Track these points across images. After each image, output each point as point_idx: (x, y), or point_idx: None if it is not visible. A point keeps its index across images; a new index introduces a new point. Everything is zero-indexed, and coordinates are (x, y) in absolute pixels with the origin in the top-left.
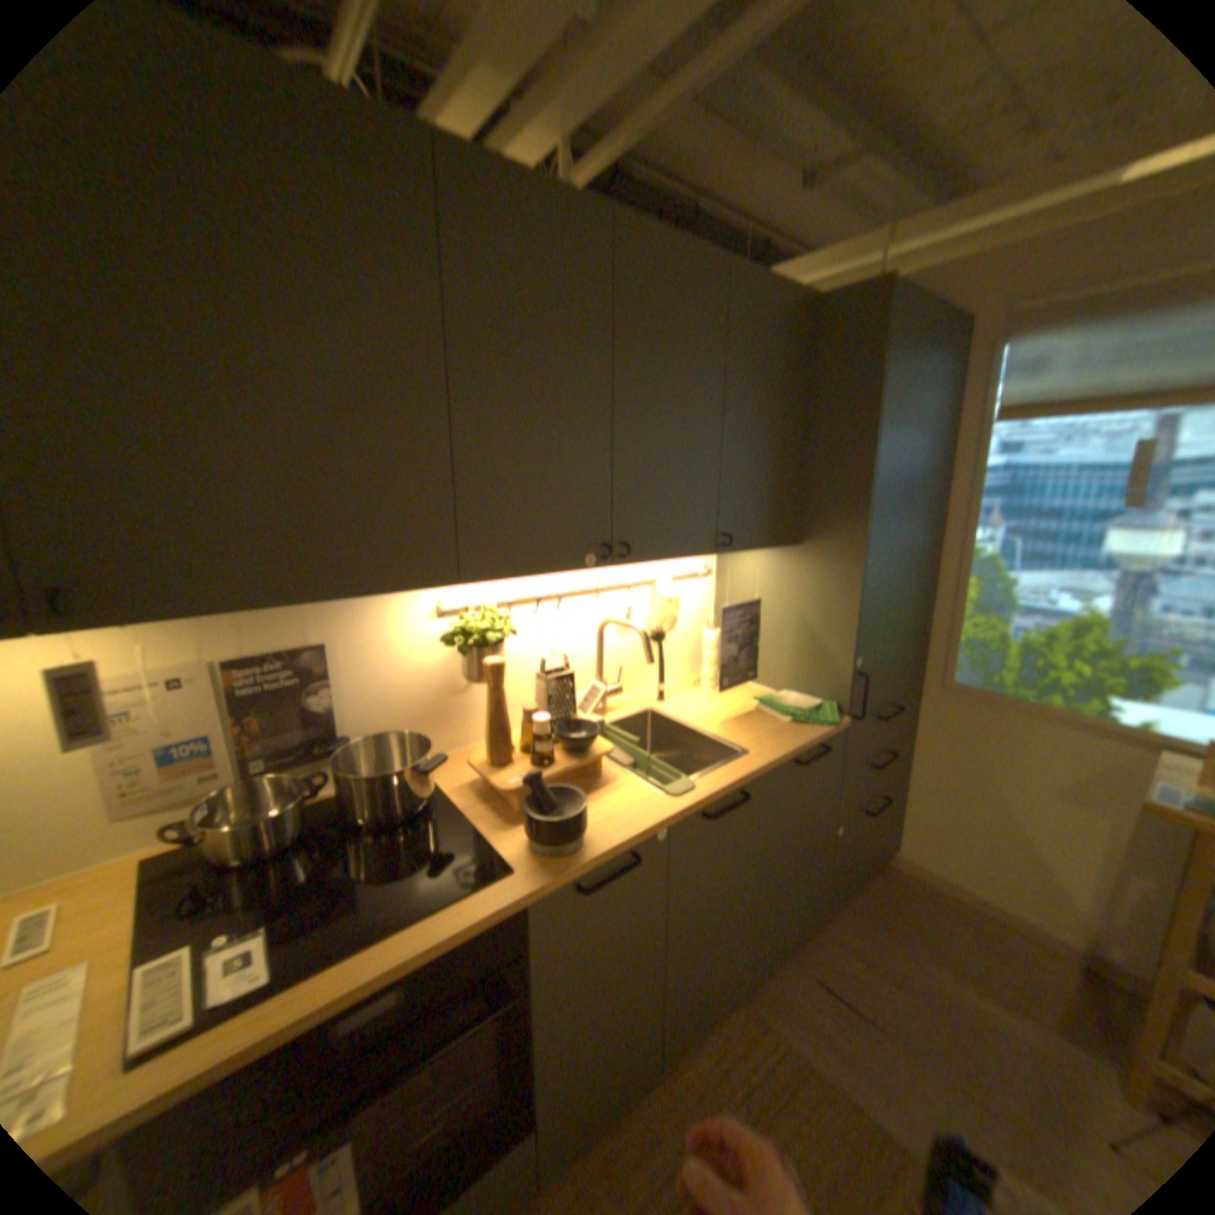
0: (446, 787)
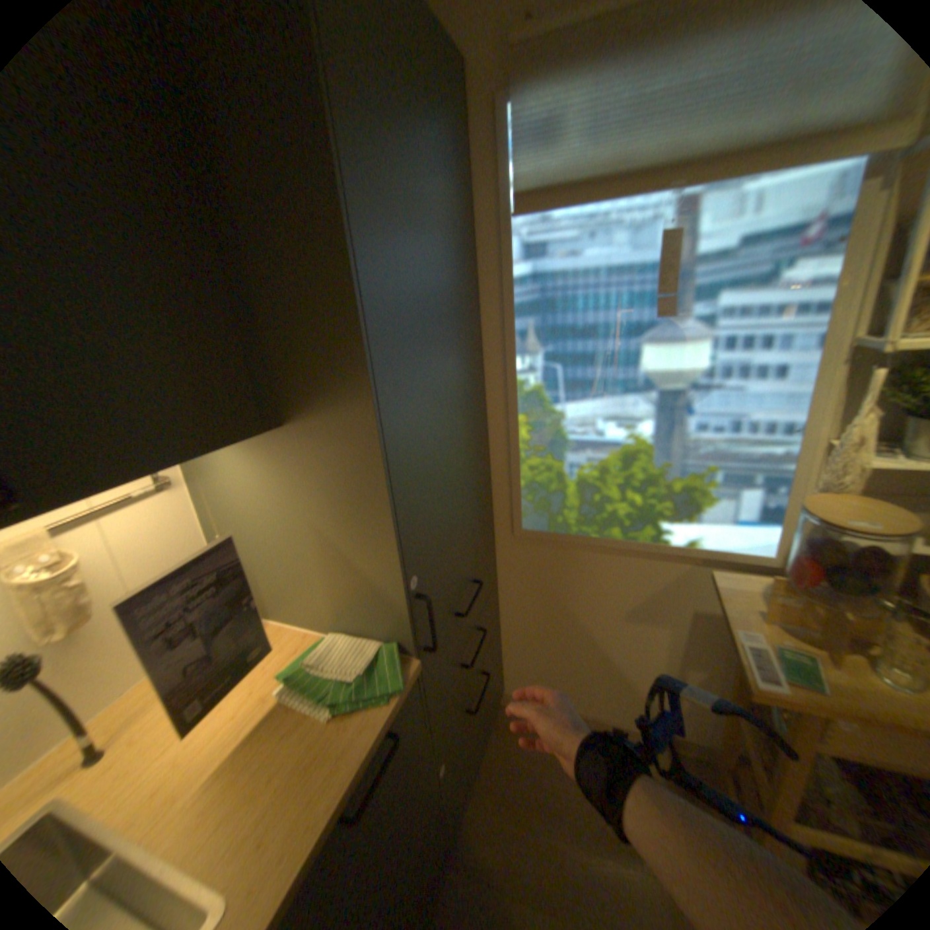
0: None
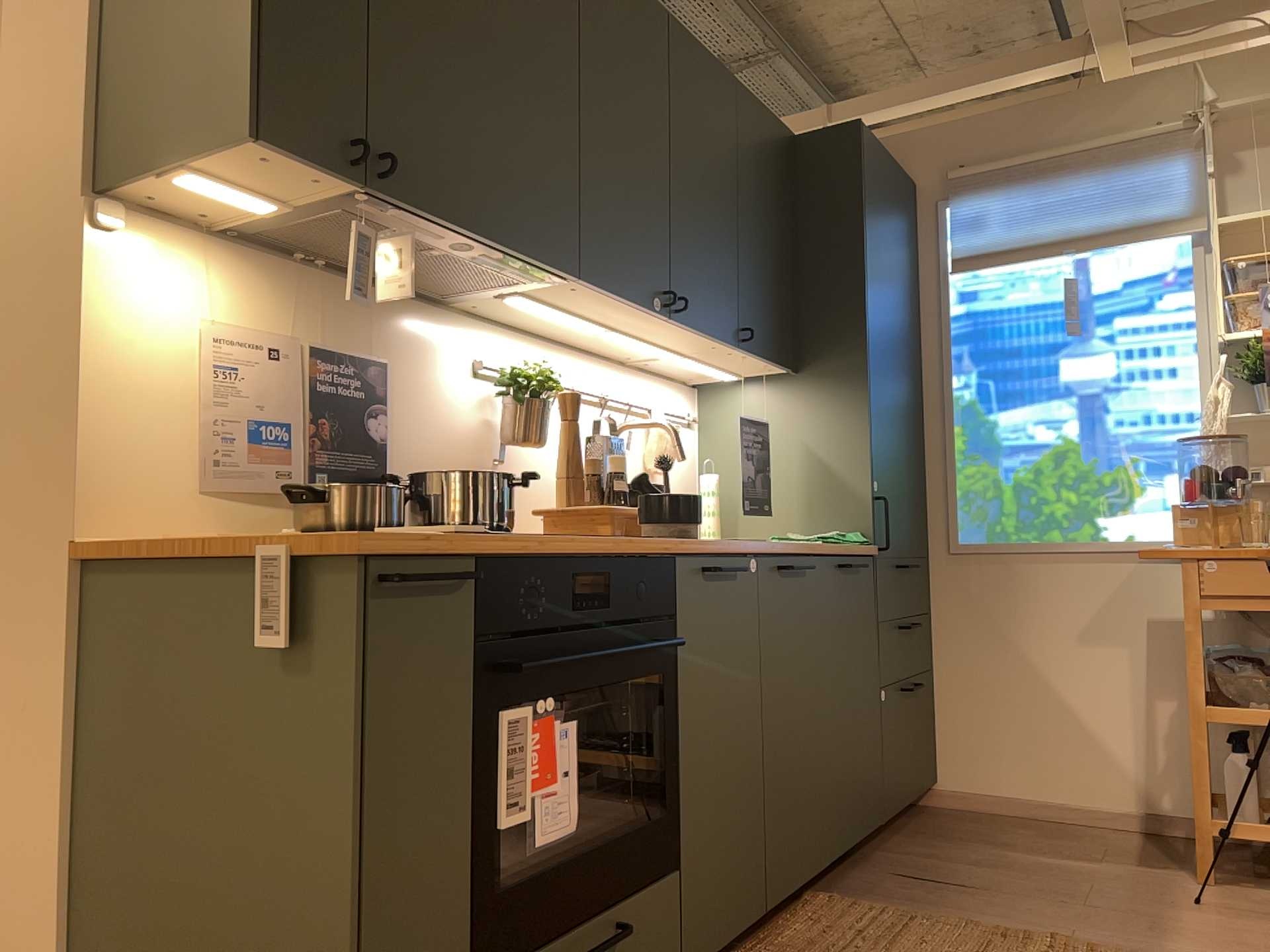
0: None
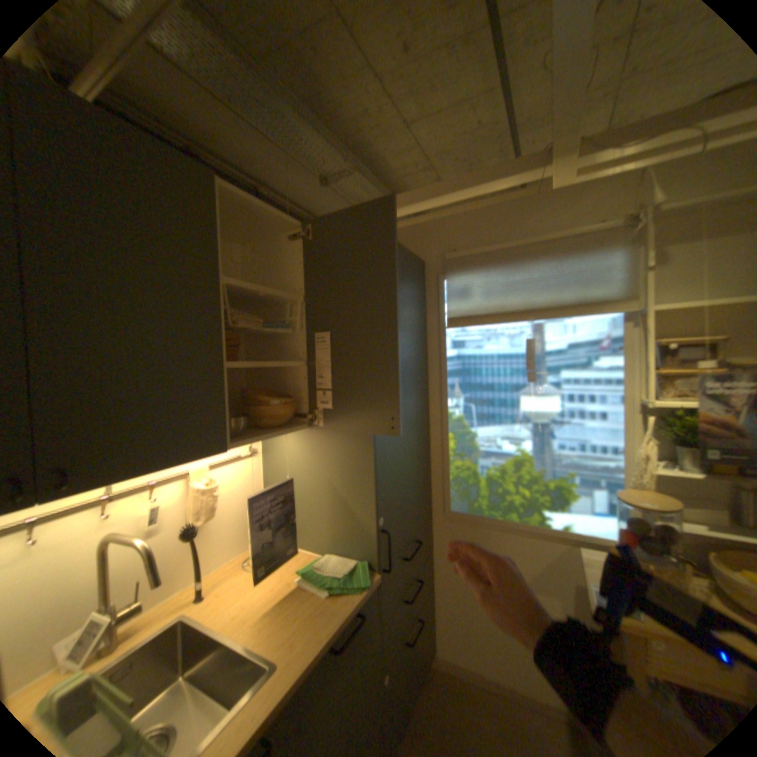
0: None
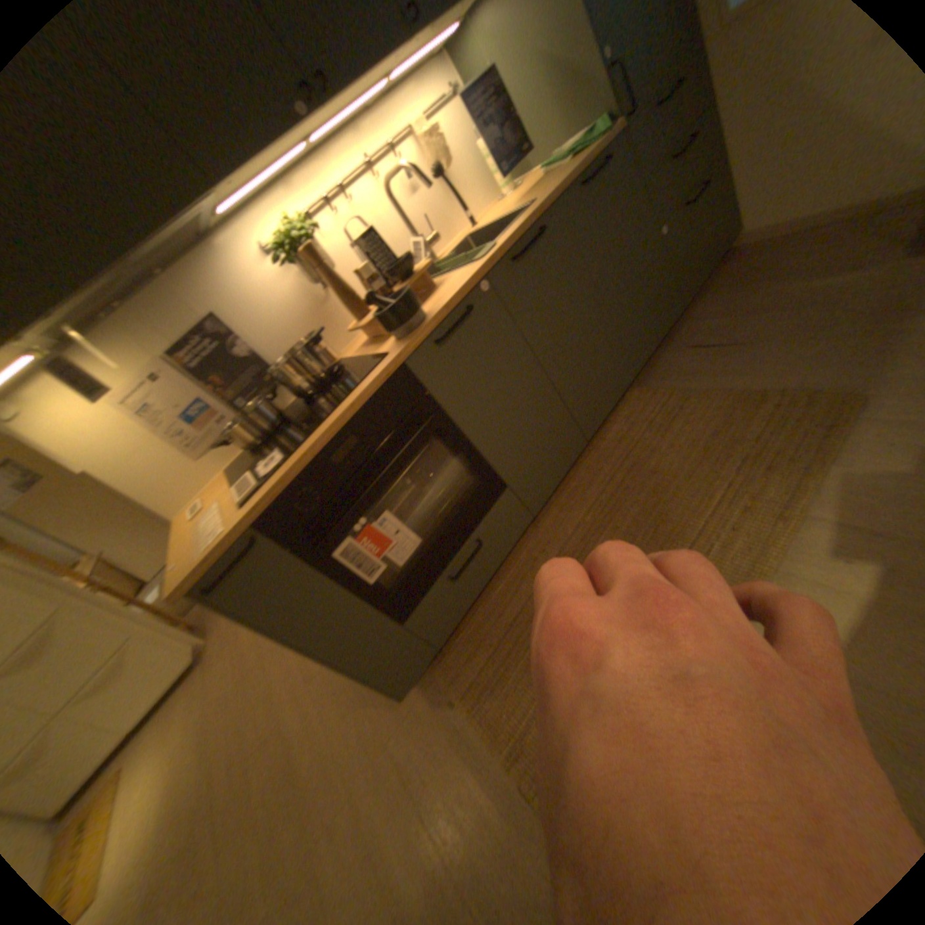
0: (350, 353)
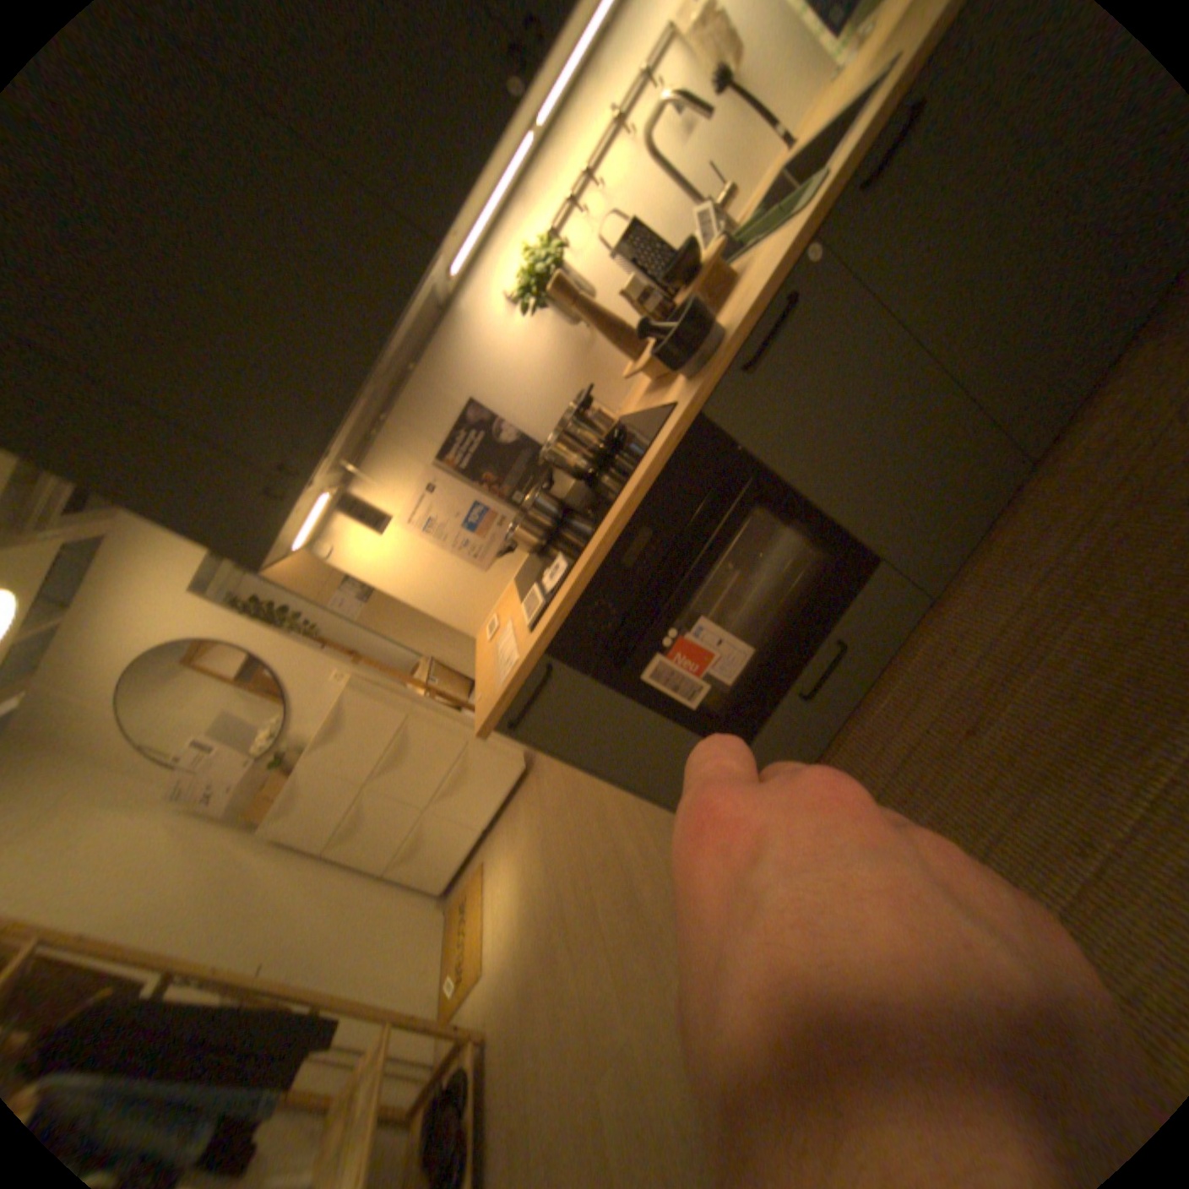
0: (631, 406)
